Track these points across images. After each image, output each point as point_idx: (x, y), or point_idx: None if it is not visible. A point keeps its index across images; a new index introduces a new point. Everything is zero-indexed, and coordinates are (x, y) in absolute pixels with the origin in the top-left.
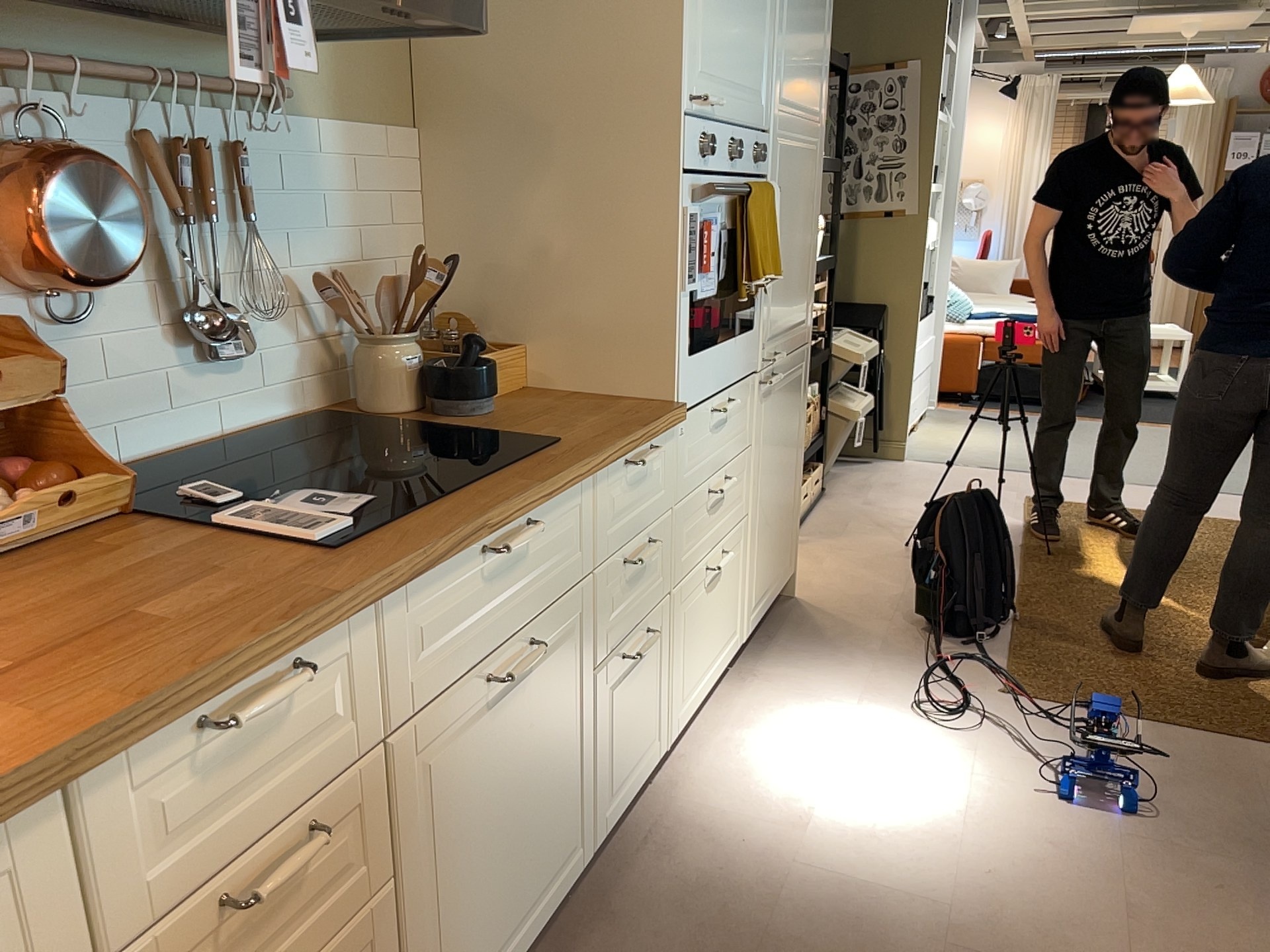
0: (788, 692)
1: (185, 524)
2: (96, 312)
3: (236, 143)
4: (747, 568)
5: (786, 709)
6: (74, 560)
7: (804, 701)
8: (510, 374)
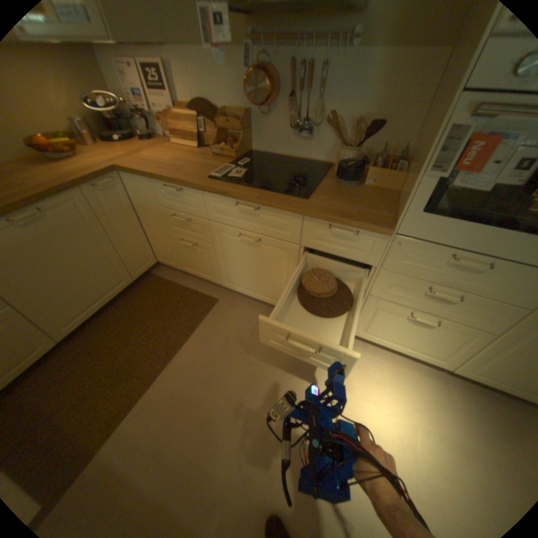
0: (435, 400)
1: (230, 164)
2: (270, 112)
3: (325, 59)
4: (479, 354)
5: (416, 395)
6: (211, 160)
7: (429, 406)
8: (387, 180)
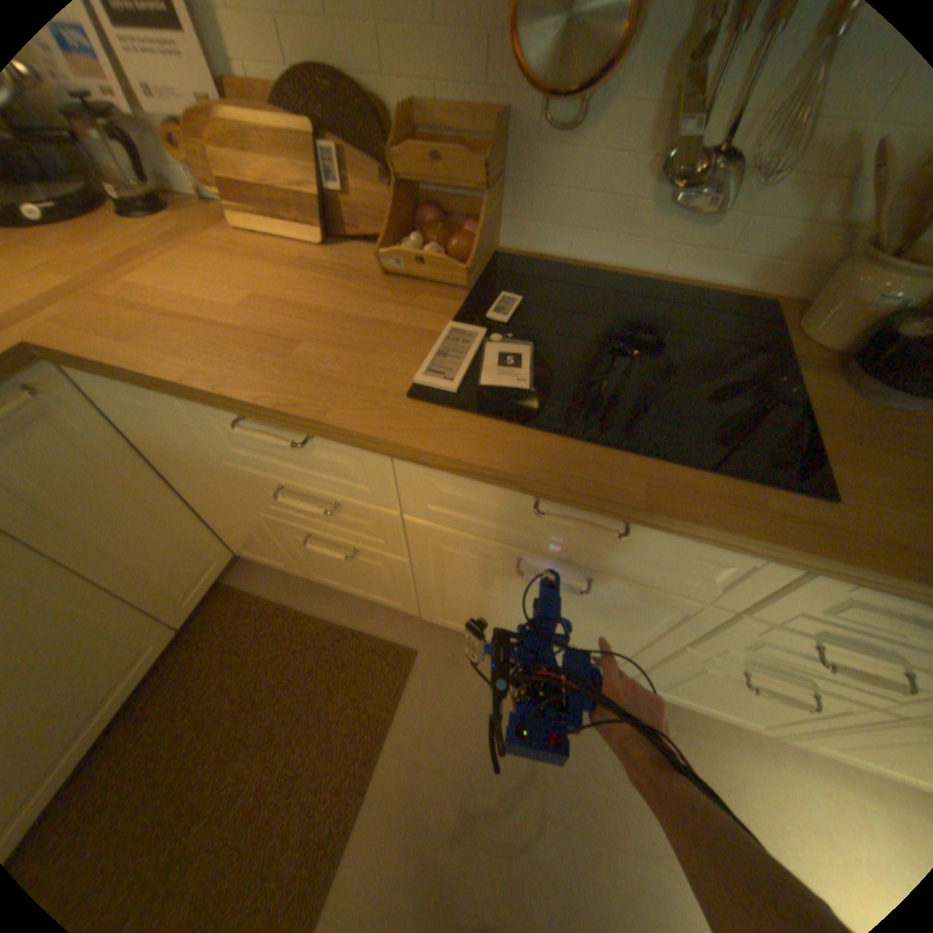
0: None
1: (458, 314)
2: (587, 118)
3: None
4: None
5: None
6: (386, 295)
7: None
8: None
